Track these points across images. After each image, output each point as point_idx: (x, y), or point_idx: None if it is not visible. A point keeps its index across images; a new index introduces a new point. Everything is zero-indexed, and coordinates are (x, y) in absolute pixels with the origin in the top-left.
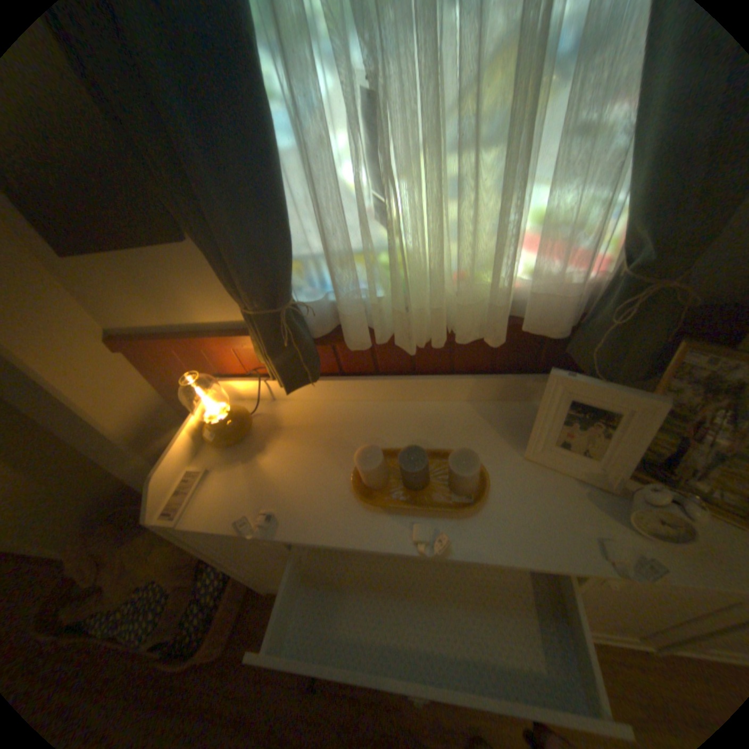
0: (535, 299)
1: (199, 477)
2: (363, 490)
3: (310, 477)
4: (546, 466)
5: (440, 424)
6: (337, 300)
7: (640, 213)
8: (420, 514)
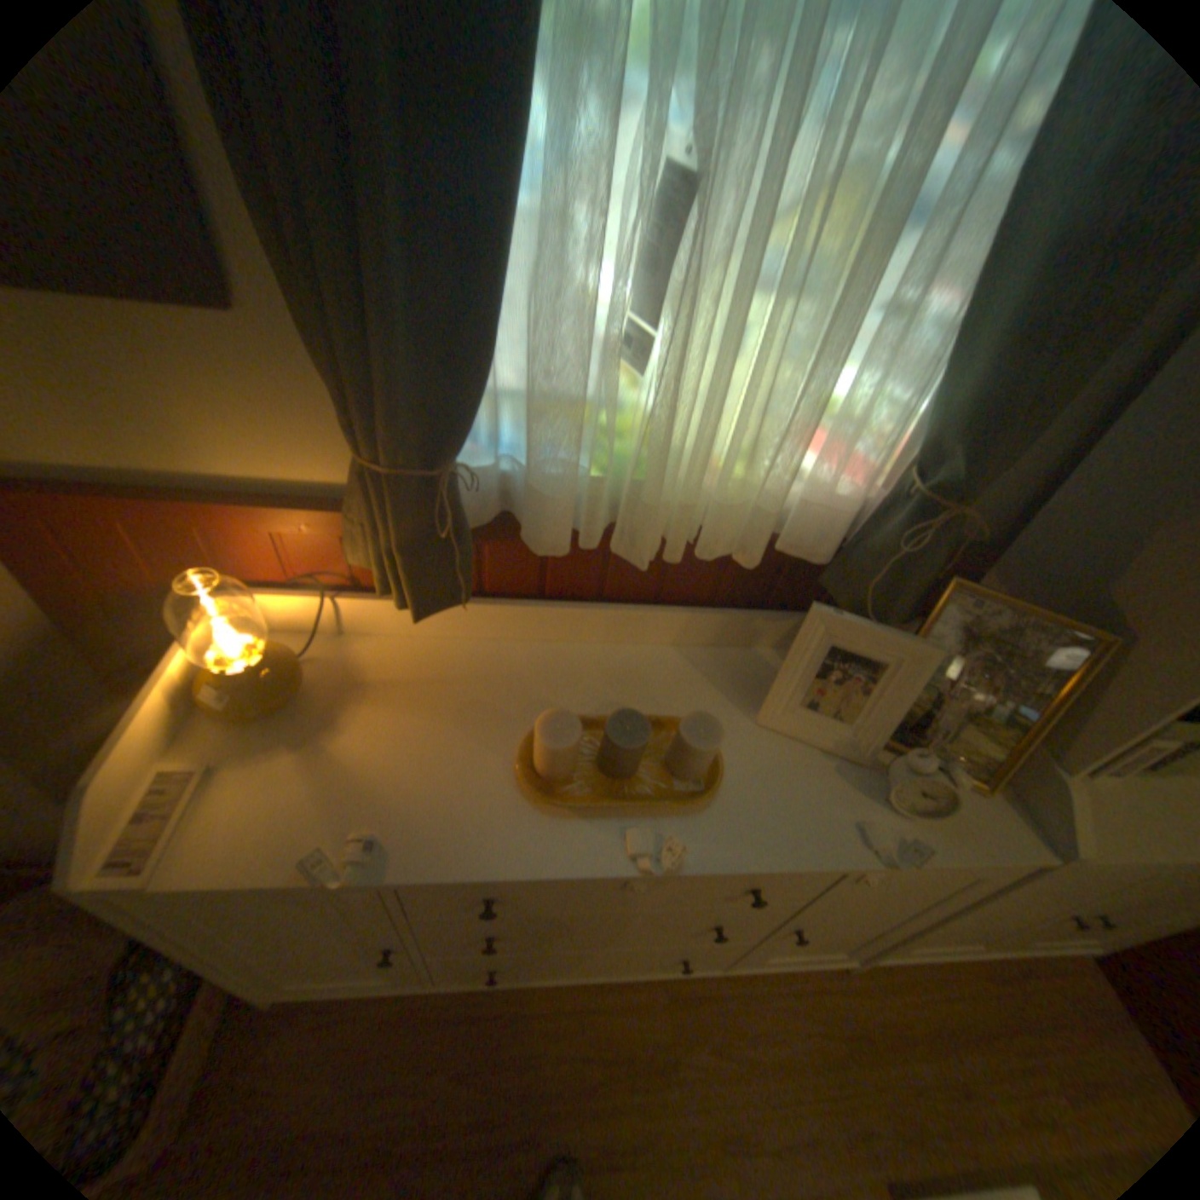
0: (795, 509)
1: (191, 781)
2: (540, 784)
3: (436, 768)
4: (784, 735)
5: (638, 678)
6: (518, 470)
7: (952, 424)
8: (631, 814)
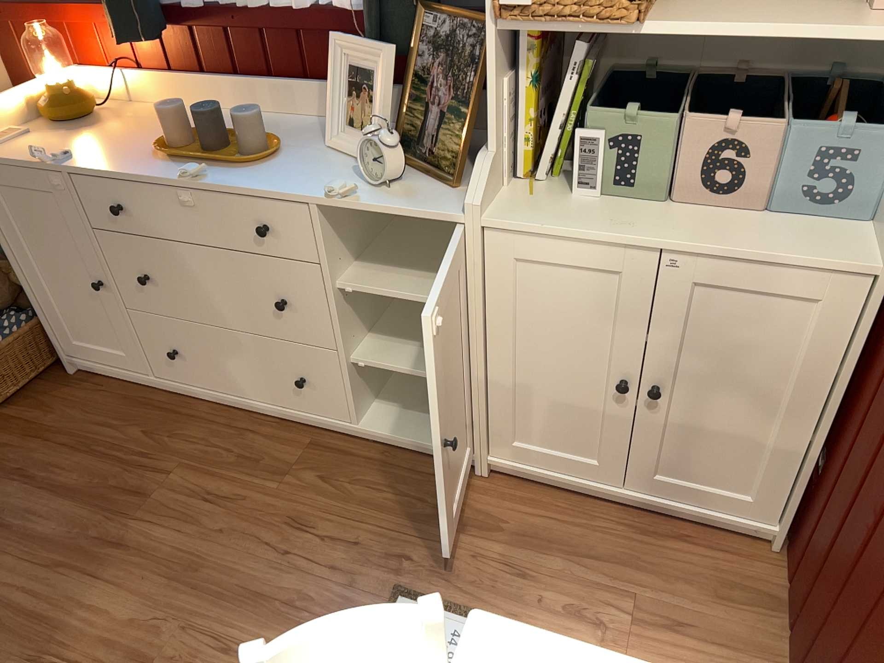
0: None
1: (21, 134)
2: (160, 144)
3: (123, 142)
4: (340, 151)
5: (275, 125)
6: None
7: None
8: (200, 164)
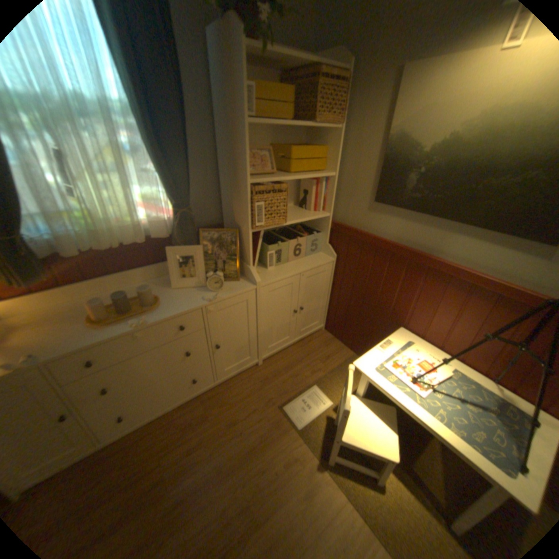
0: (152, 226)
1: None
2: (95, 322)
3: (55, 334)
4: (181, 288)
5: (131, 292)
6: (51, 236)
7: (166, 192)
8: (130, 319)
